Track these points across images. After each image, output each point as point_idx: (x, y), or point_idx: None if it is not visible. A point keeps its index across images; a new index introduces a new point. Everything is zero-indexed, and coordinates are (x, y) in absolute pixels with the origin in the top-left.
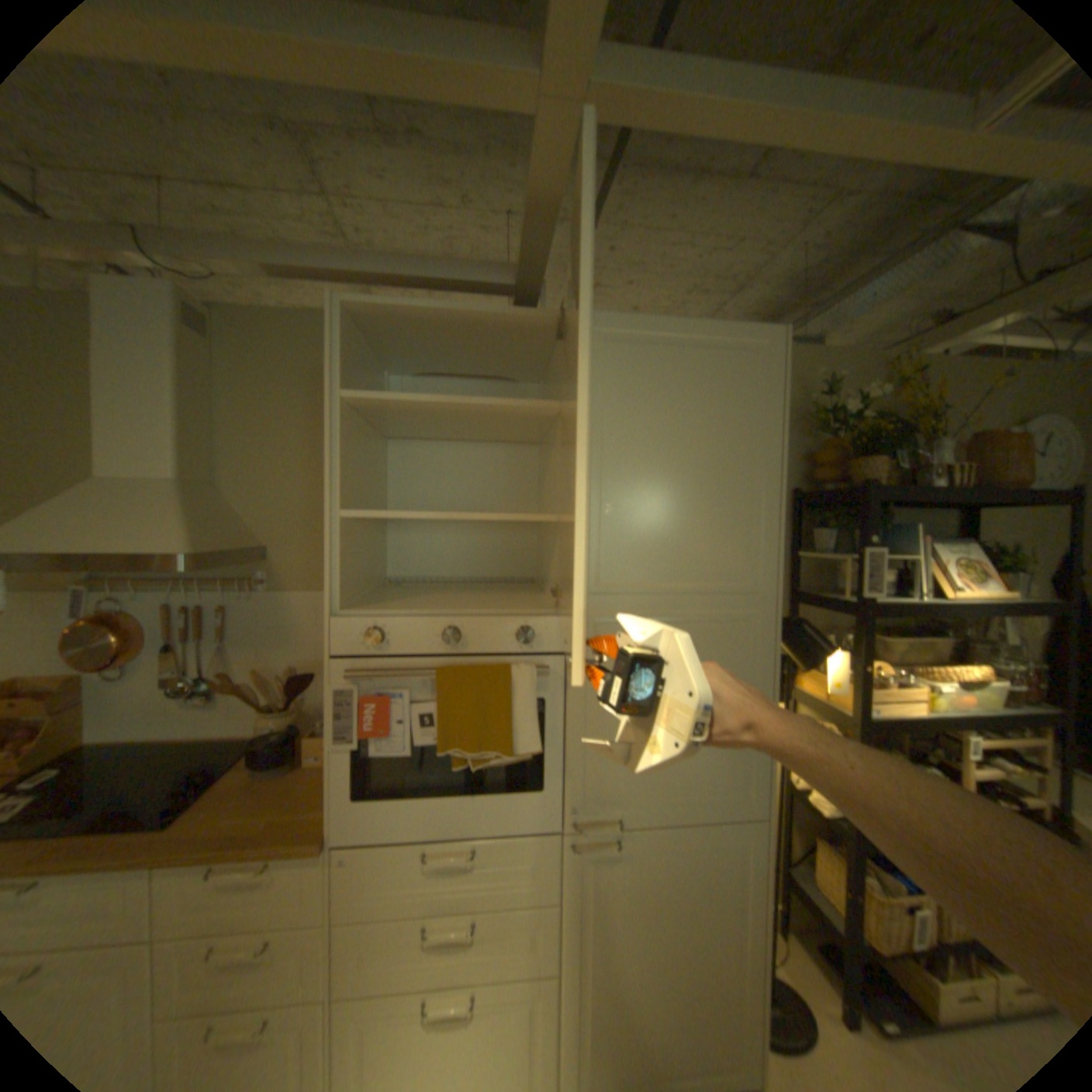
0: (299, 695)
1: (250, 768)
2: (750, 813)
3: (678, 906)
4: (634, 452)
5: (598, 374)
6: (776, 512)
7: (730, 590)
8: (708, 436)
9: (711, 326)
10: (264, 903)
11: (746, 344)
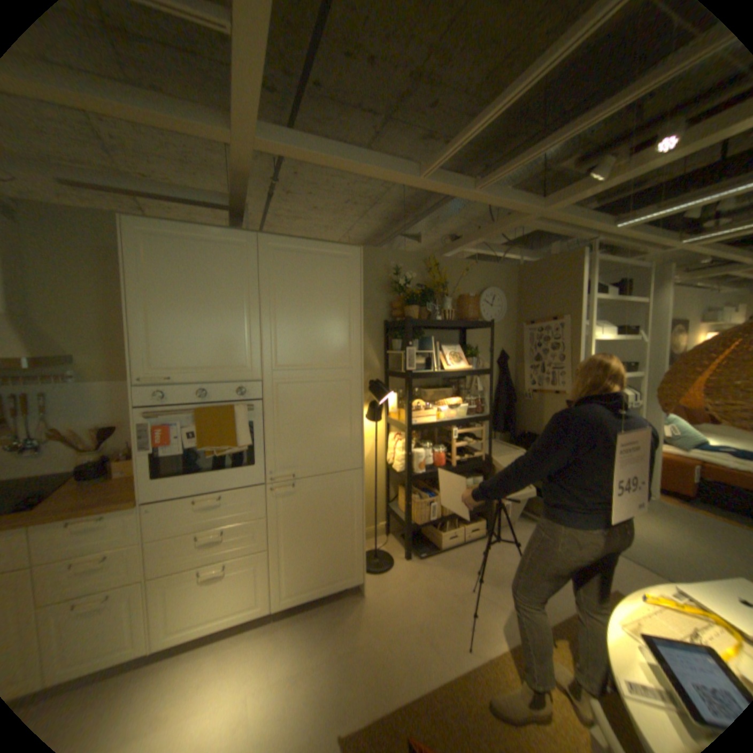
0: (106, 440)
1: (78, 480)
2: (352, 465)
3: (322, 509)
4: (291, 304)
5: (271, 266)
6: (358, 331)
7: (339, 367)
8: (326, 297)
9: (325, 246)
10: (102, 536)
11: (341, 255)
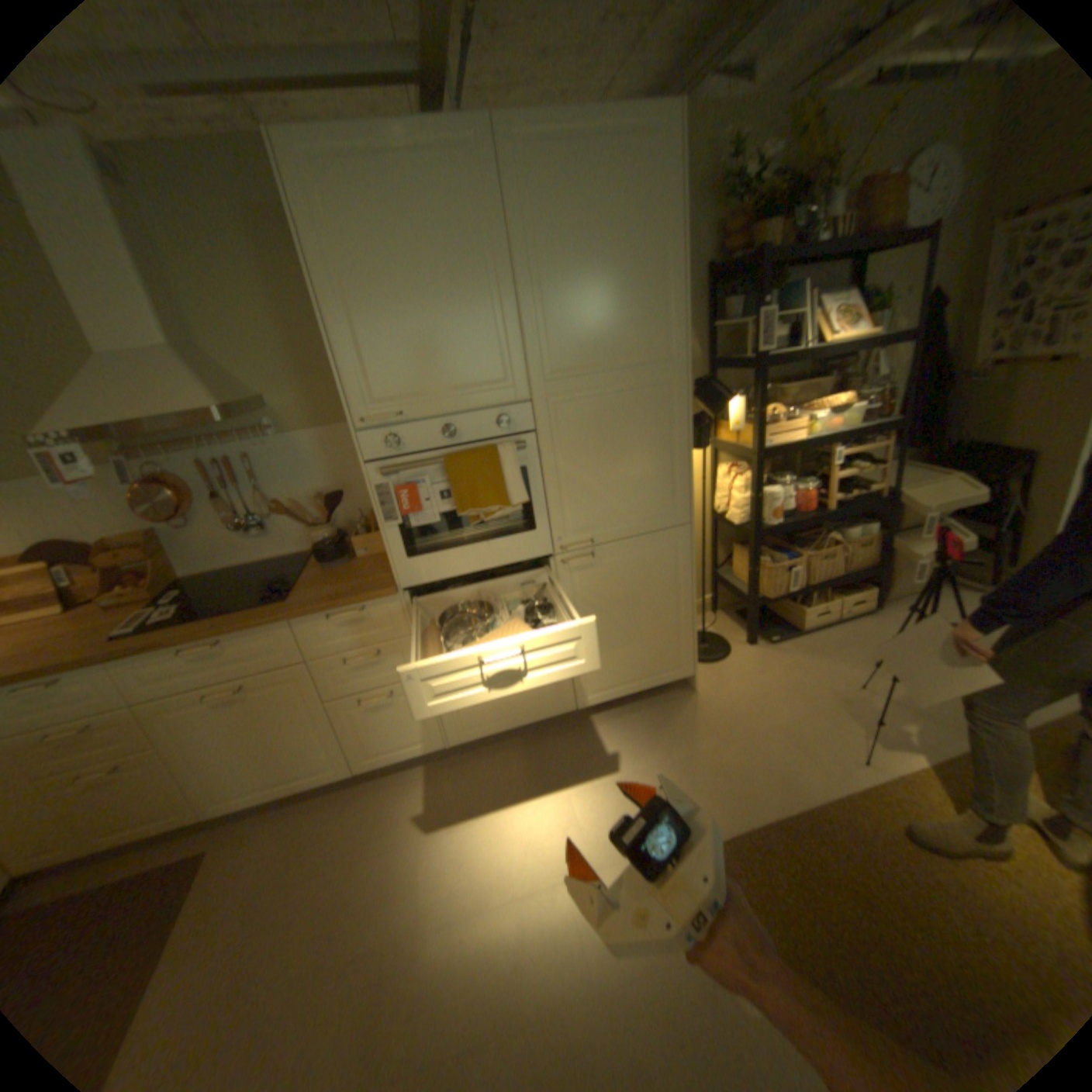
0: (336, 508)
1: (320, 561)
2: (676, 519)
3: (634, 584)
4: (563, 251)
5: (522, 177)
6: (682, 287)
7: (651, 360)
8: (622, 225)
9: (615, 109)
10: (369, 627)
11: (647, 124)
